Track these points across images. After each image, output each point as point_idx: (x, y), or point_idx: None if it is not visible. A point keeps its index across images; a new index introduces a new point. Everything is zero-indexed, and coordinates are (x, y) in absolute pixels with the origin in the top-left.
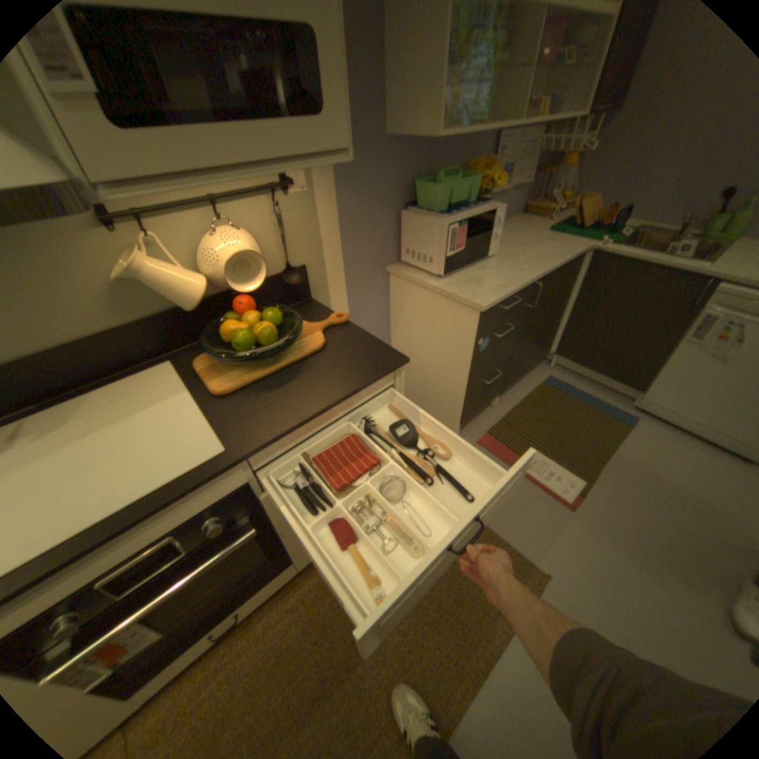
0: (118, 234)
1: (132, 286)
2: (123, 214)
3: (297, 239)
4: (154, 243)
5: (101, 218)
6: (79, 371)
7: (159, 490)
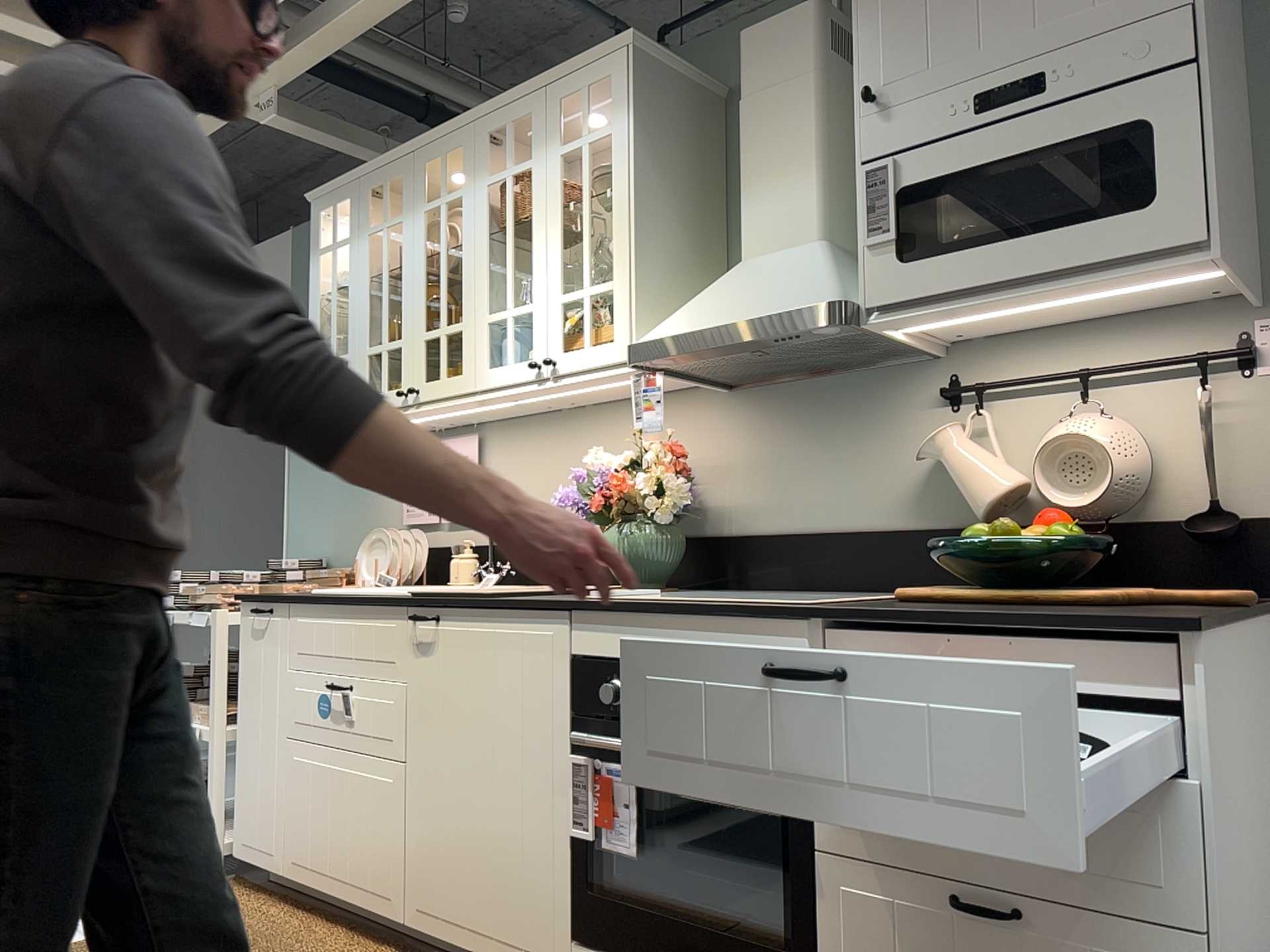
0: (958, 416)
1: (947, 483)
2: (973, 394)
3: (1256, 462)
4: (991, 430)
5: (940, 391)
6: (849, 571)
7: (735, 604)
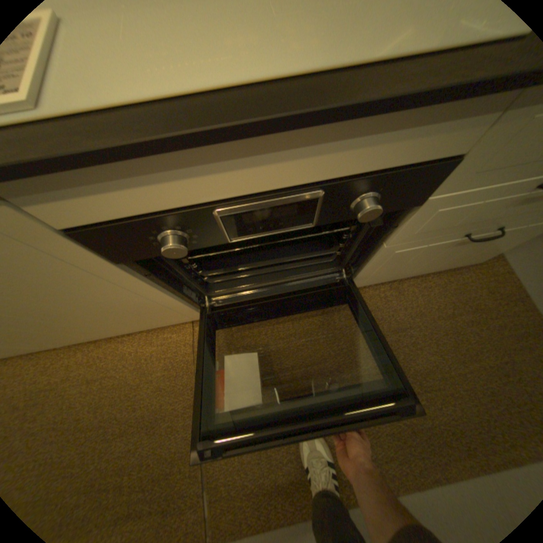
0: None
1: None
2: None
3: None
4: None
5: None
6: None
7: (377, 65)
